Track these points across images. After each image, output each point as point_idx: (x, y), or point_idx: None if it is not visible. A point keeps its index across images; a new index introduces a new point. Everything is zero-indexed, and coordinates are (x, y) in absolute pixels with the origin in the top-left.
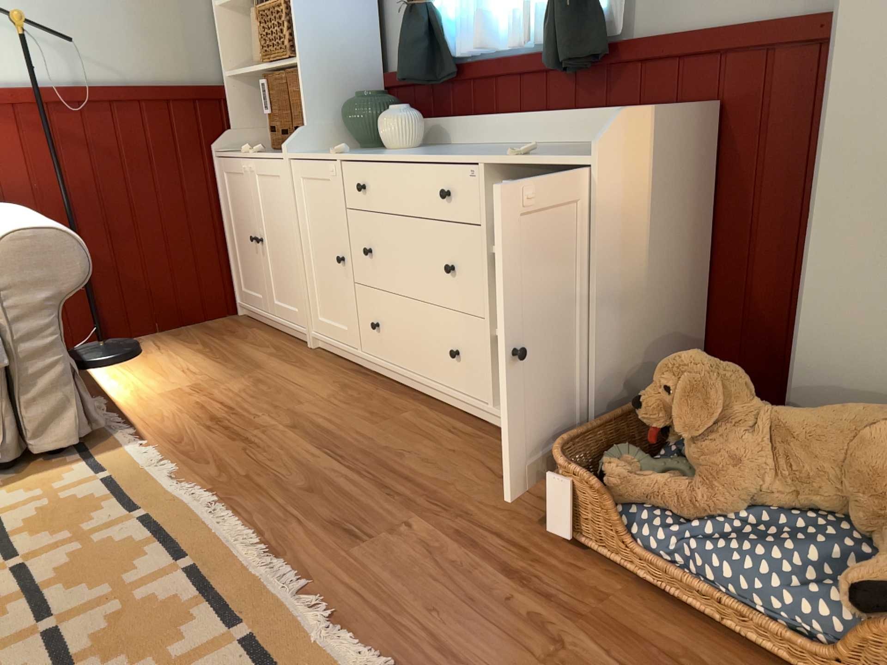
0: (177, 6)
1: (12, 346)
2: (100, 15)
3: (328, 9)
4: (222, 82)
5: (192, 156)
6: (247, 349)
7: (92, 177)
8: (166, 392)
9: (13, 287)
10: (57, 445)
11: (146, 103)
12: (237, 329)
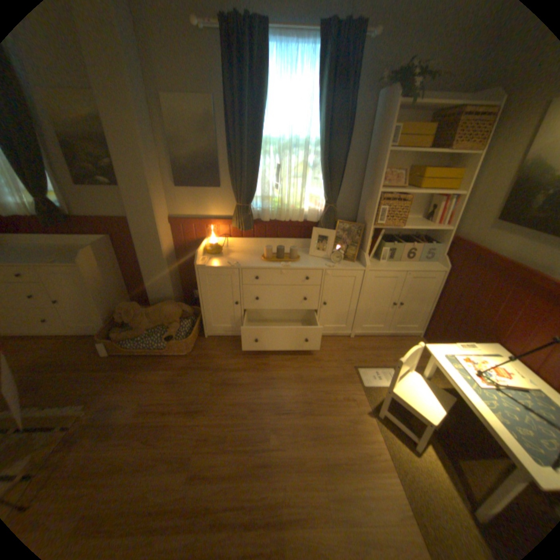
0: None
1: None
2: None
3: None
4: None
5: None
6: None
7: None
8: None
9: None
10: None
11: None
12: None
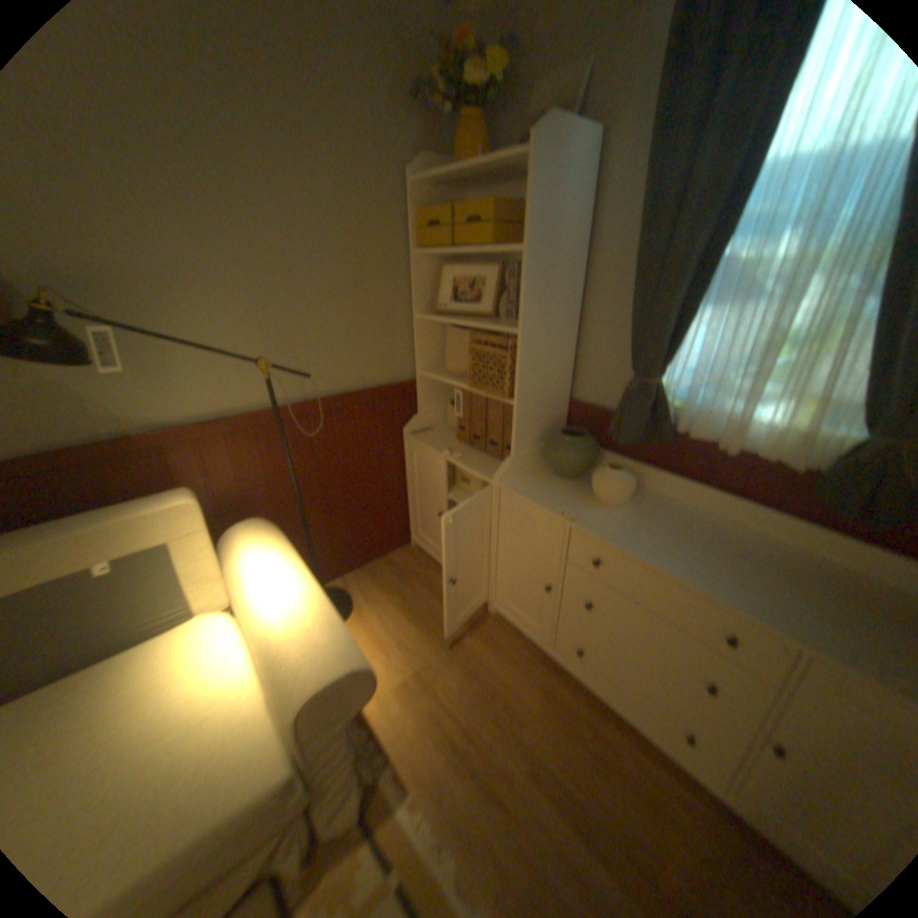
0: (384, 317)
1: (307, 785)
2: (324, 334)
3: (545, 356)
4: (413, 375)
5: (387, 438)
6: (438, 609)
7: (313, 469)
8: (395, 689)
9: (310, 740)
10: (339, 831)
11: (357, 404)
12: (418, 570)
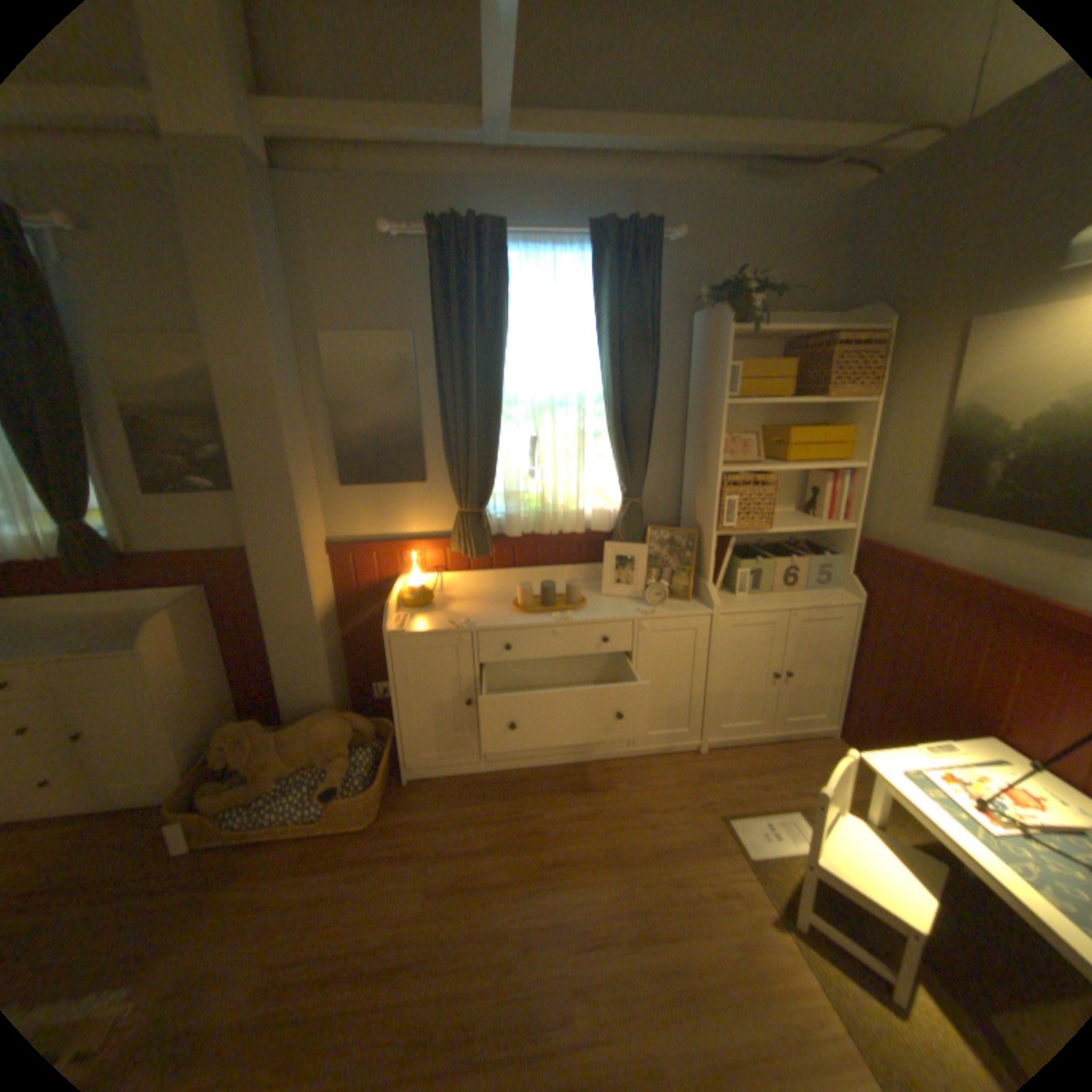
0: None
1: None
2: None
3: None
4: None
5: None
6: None
7: None
8: None
9: None
10: None
11: None
12: None
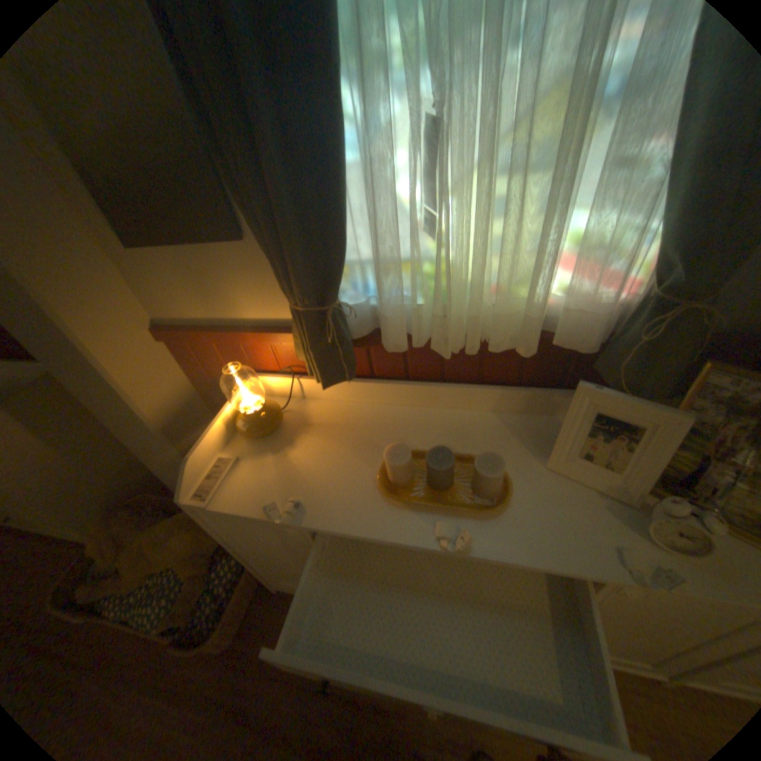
0: None
1: None
2: None
3: None
4: None
5: None
6: None
7: None
8: None
9: None
10: None
11: None
12: None
